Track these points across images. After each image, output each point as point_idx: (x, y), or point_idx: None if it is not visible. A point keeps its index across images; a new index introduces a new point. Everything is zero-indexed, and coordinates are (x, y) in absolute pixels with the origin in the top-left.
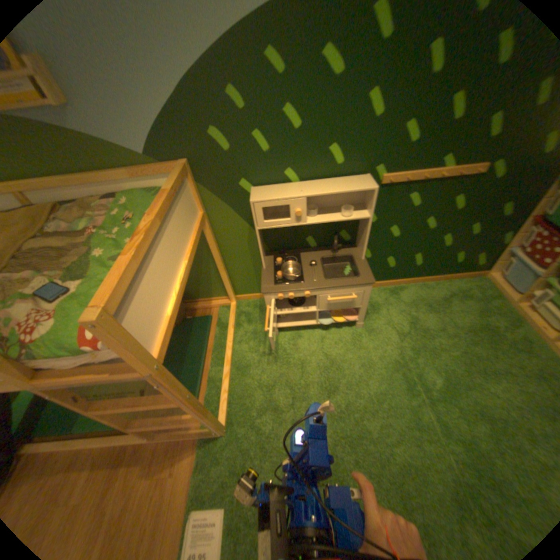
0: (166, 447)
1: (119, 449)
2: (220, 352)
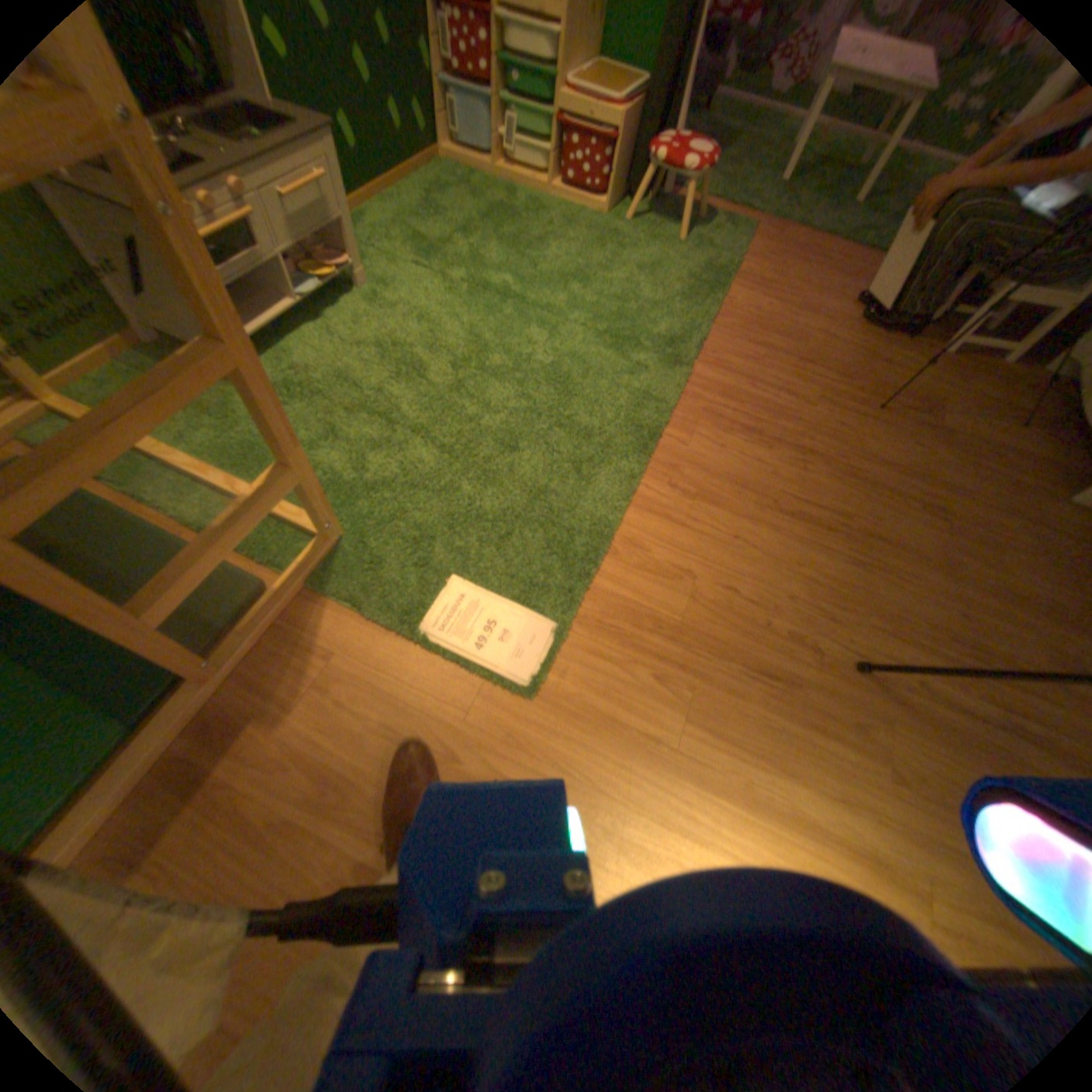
0: (255, 651)
1: (147, 771)
2: (149, 477)
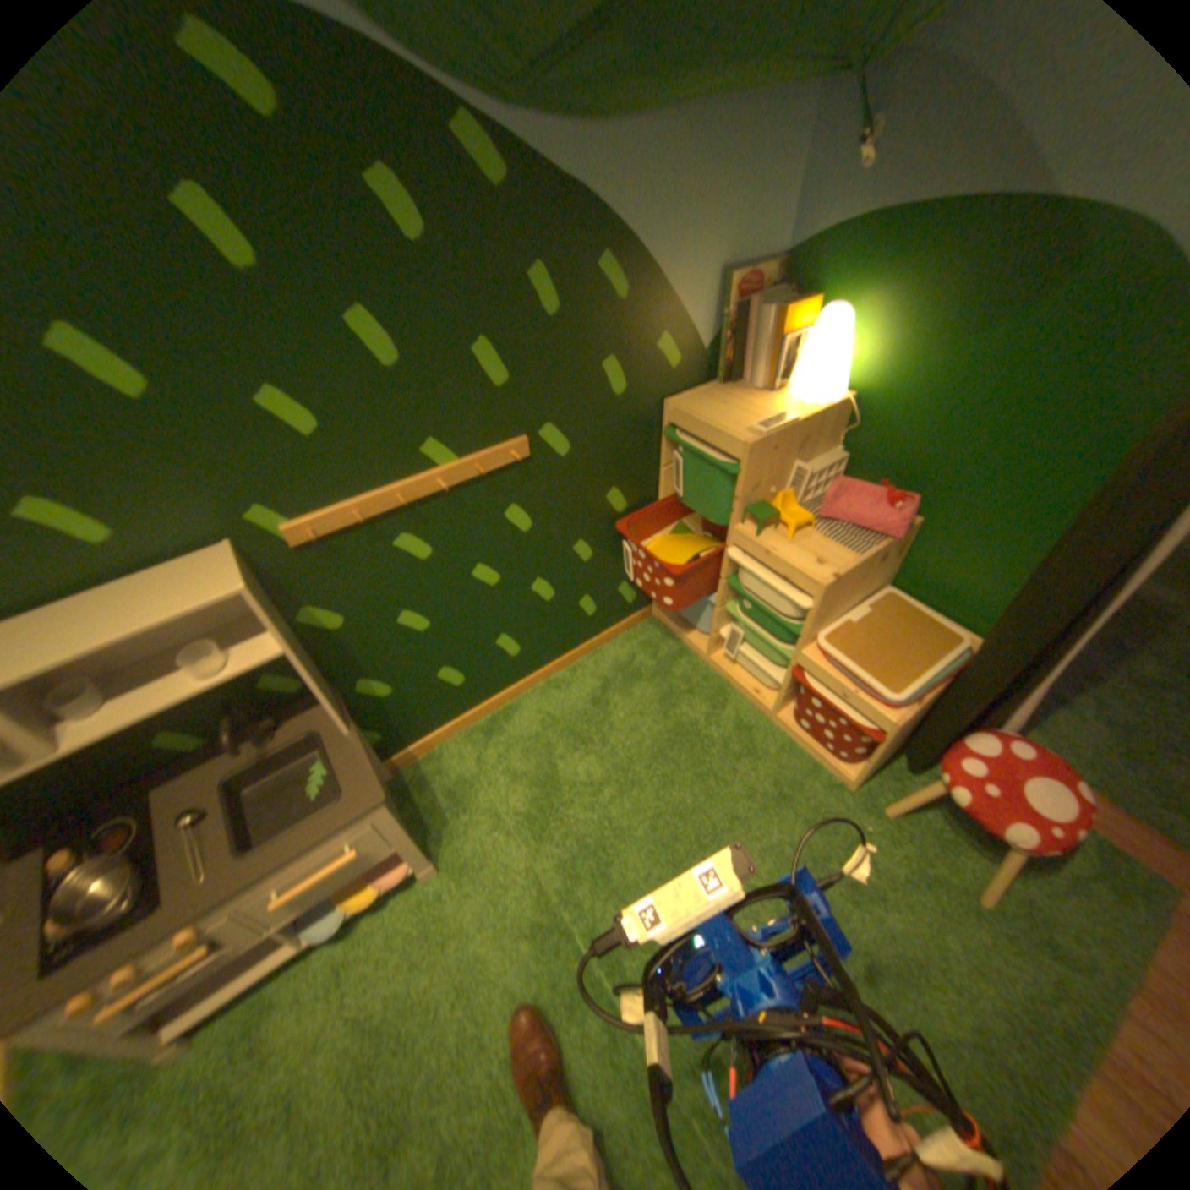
0: None
1: None
2: None
